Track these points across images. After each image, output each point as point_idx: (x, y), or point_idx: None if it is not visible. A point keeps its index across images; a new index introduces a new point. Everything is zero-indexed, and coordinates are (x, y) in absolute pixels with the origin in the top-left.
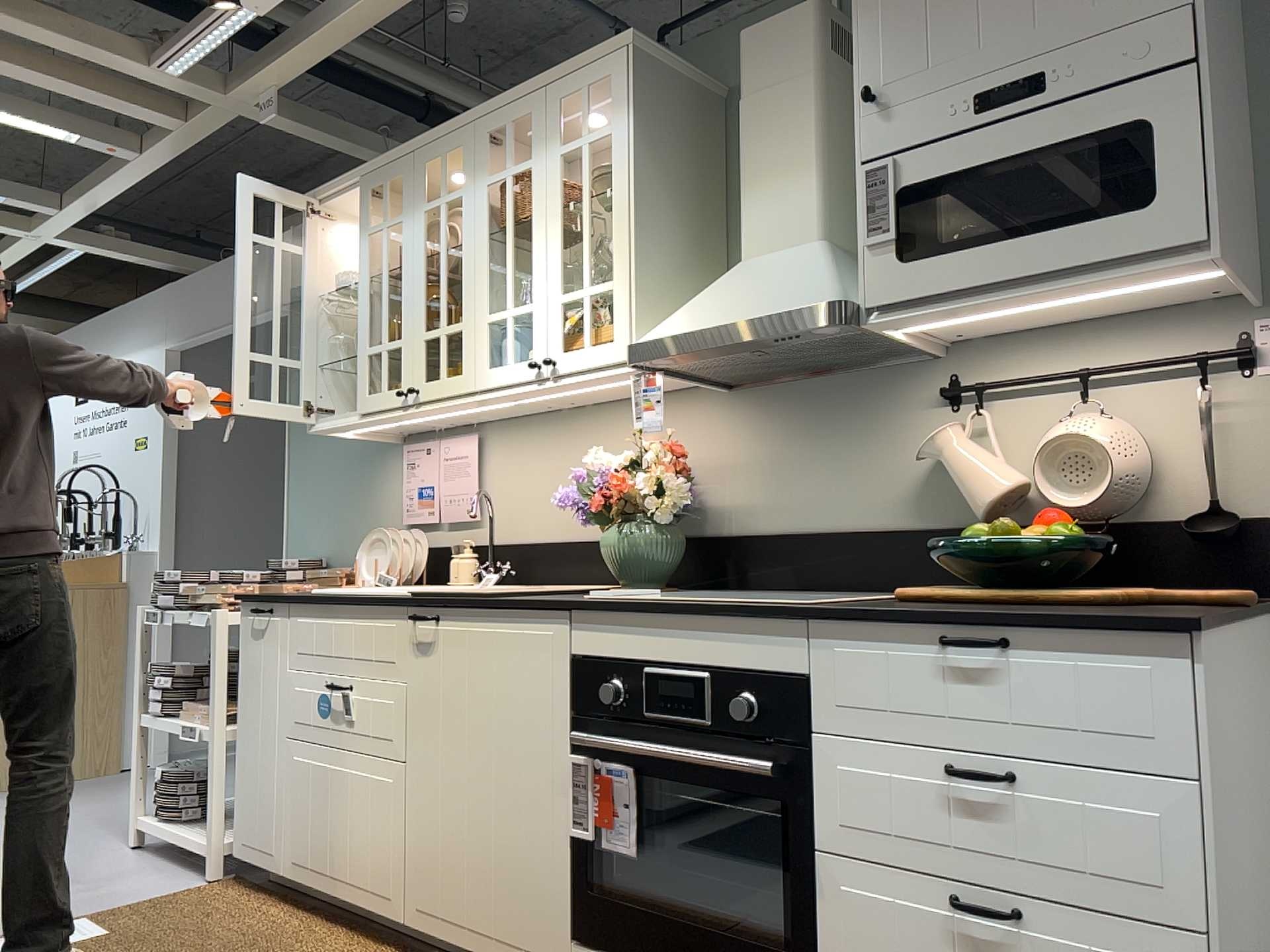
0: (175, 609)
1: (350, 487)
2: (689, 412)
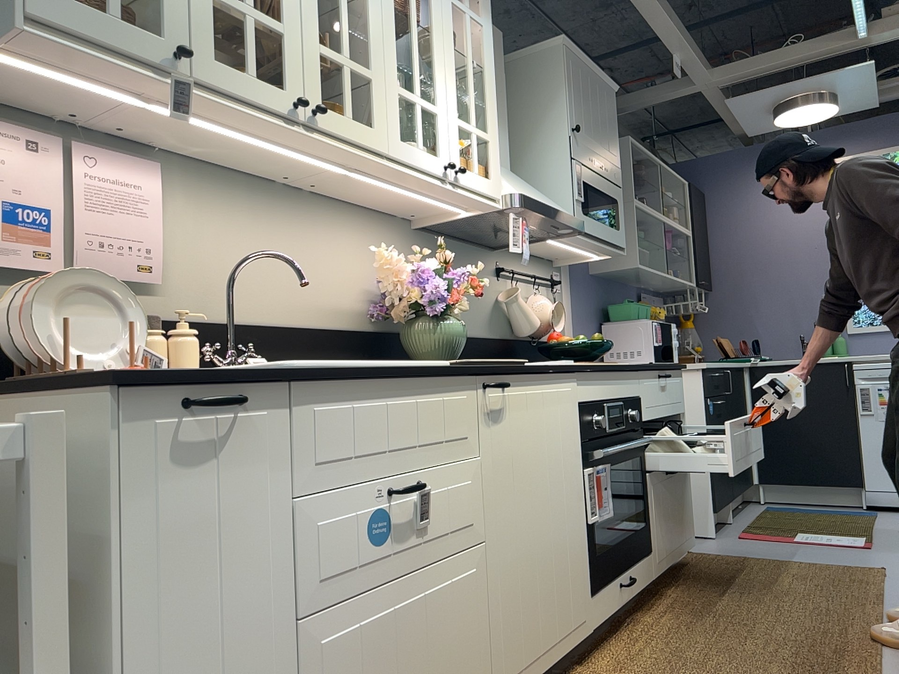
0: None
1: None
2: (390, 235)
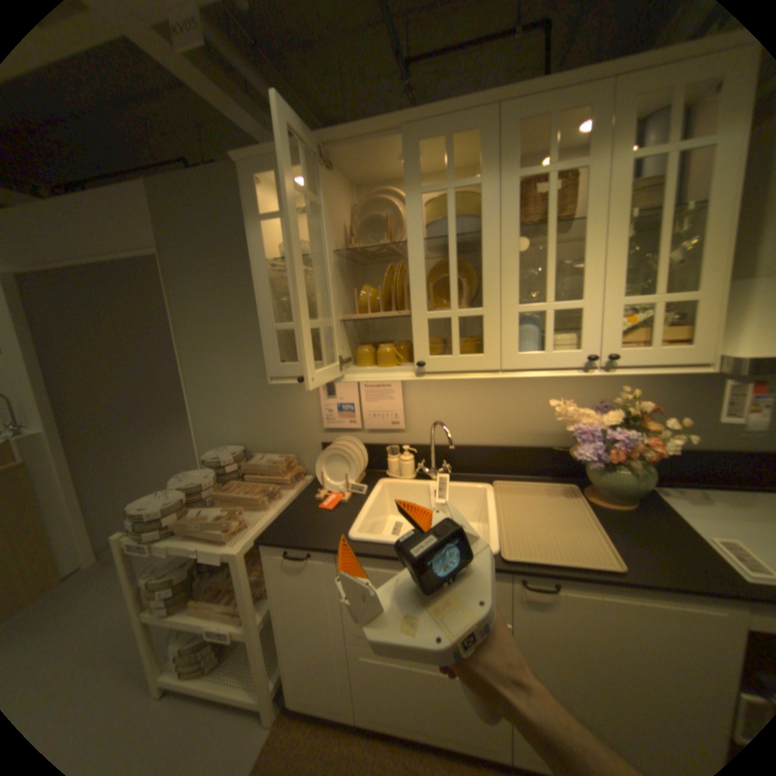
0: (155, 537)
1: (259, 397)
2: None
